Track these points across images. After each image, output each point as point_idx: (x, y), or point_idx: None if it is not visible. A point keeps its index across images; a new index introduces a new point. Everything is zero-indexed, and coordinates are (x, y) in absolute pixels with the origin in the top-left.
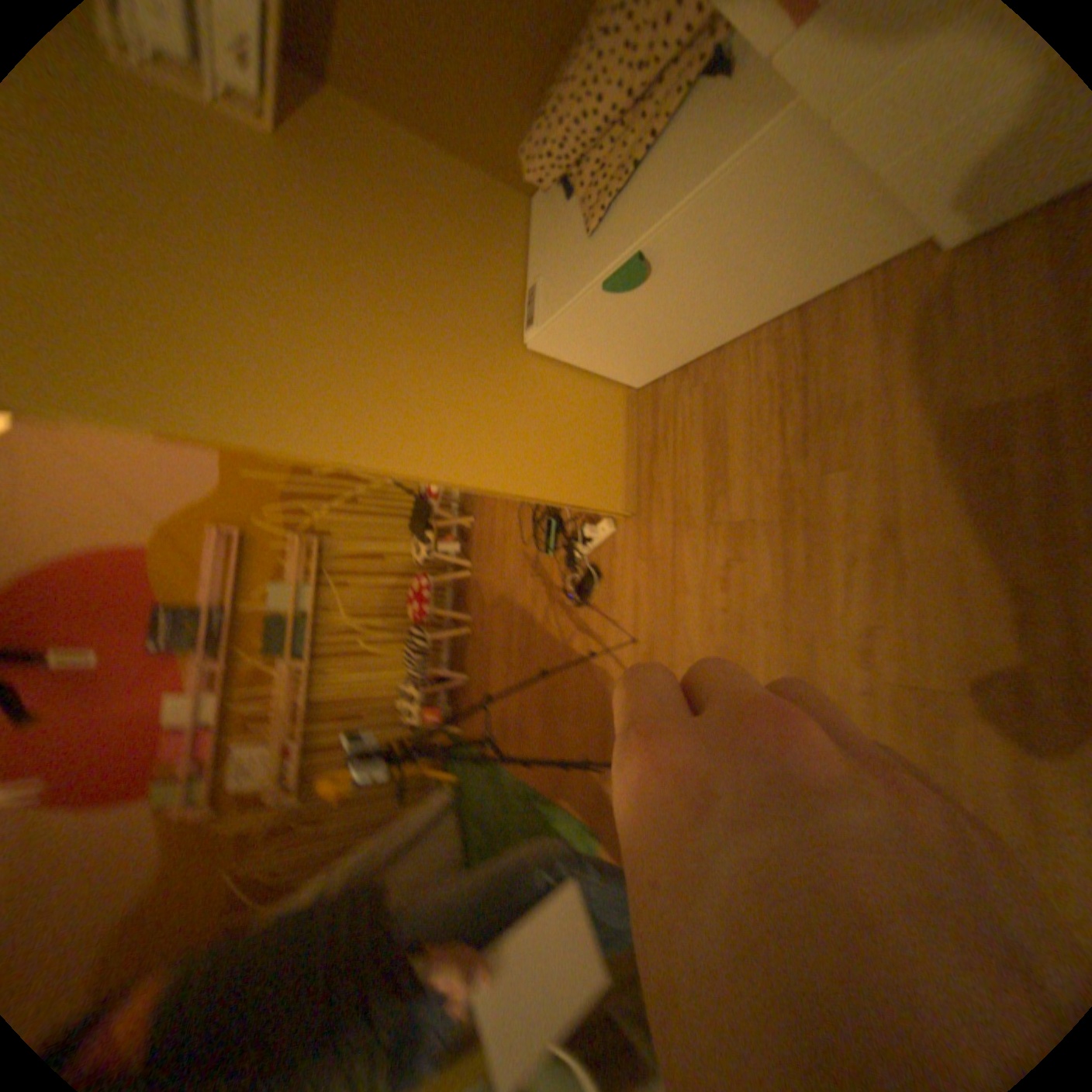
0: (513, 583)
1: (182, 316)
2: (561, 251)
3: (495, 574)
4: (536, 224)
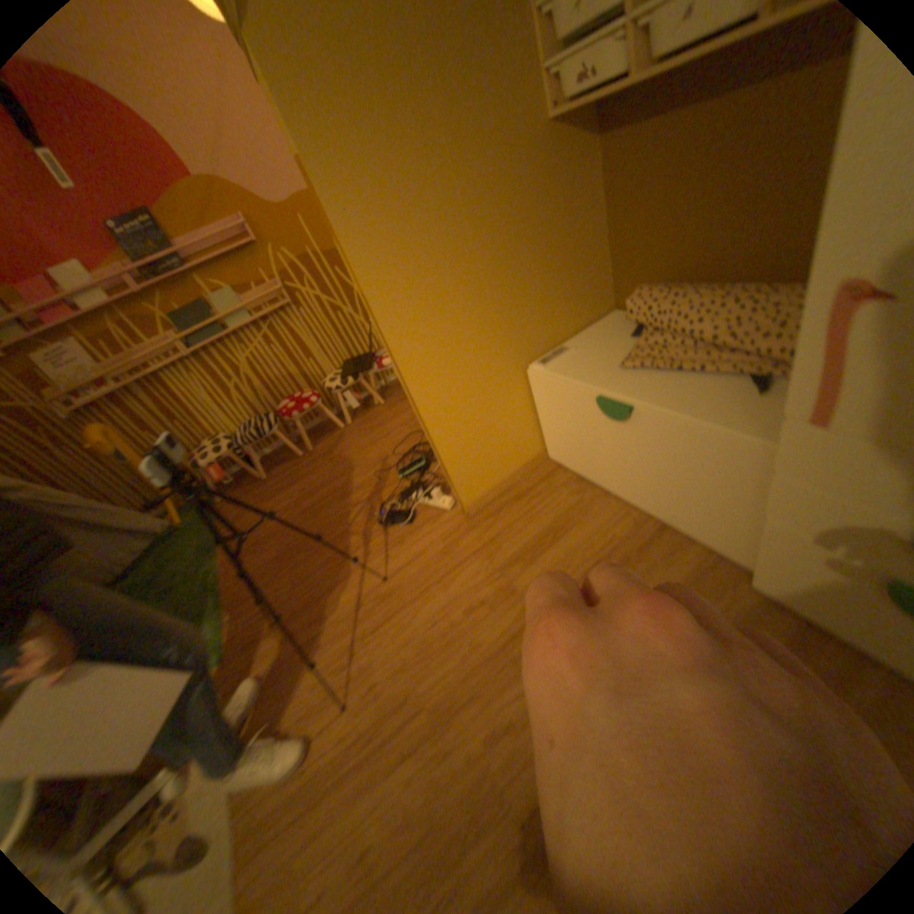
0: (358, 463)
1: (390, 126)
2: (598, 350)
3: (355, 446)
4: (602, 321)
